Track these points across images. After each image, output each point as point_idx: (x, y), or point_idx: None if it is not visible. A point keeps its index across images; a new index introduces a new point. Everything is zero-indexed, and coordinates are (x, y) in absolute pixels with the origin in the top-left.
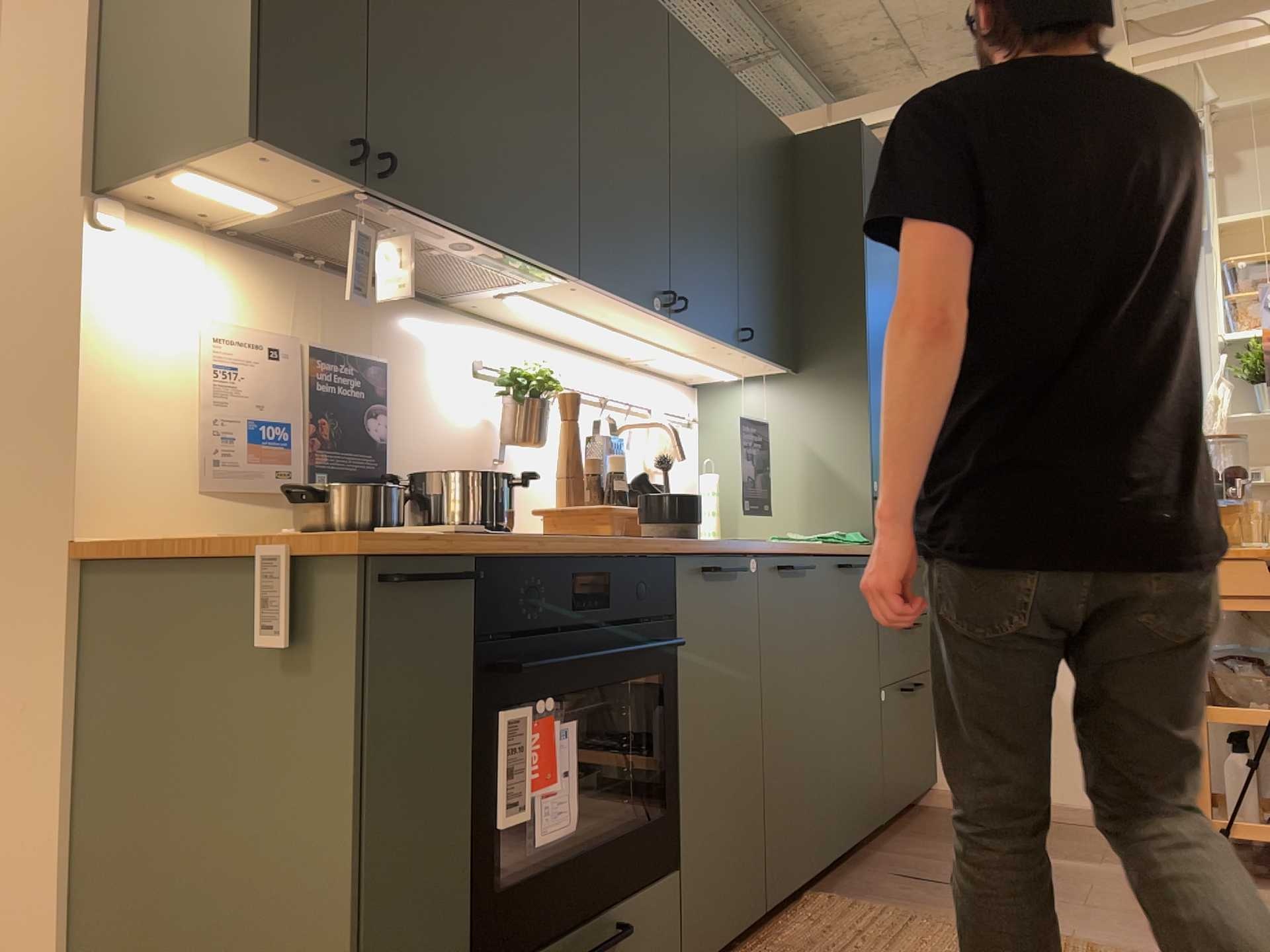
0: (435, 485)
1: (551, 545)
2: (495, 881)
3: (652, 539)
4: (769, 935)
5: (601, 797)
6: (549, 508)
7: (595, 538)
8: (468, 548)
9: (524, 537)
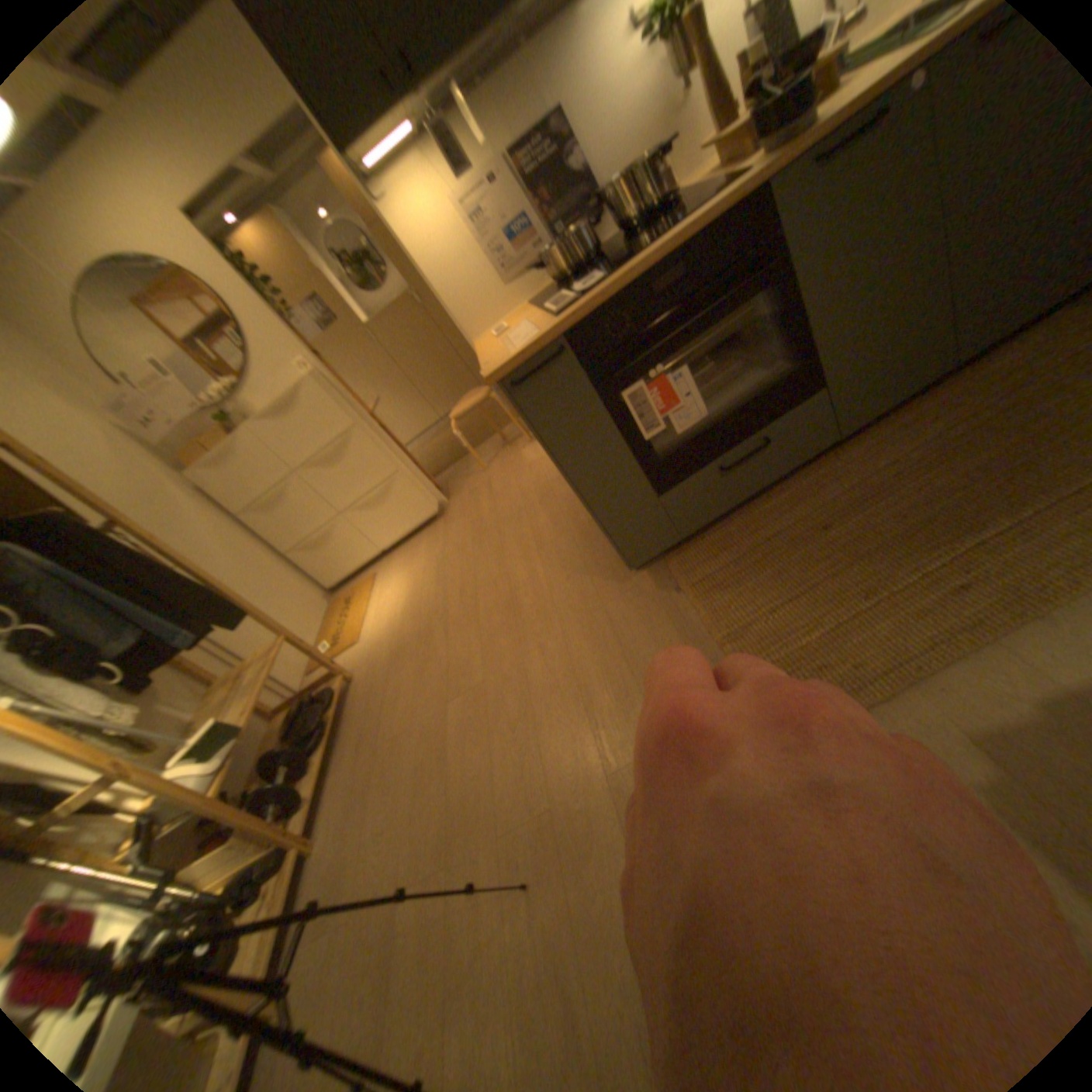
0: (611, 194)
1: (624, 275)
2: (667, 446)
3: (743, 175)
4: (975, 368)
5: (745, 371)
6: (709, 138)
7: (672, 230)
8: (558, 328)
9: (603, 282)
